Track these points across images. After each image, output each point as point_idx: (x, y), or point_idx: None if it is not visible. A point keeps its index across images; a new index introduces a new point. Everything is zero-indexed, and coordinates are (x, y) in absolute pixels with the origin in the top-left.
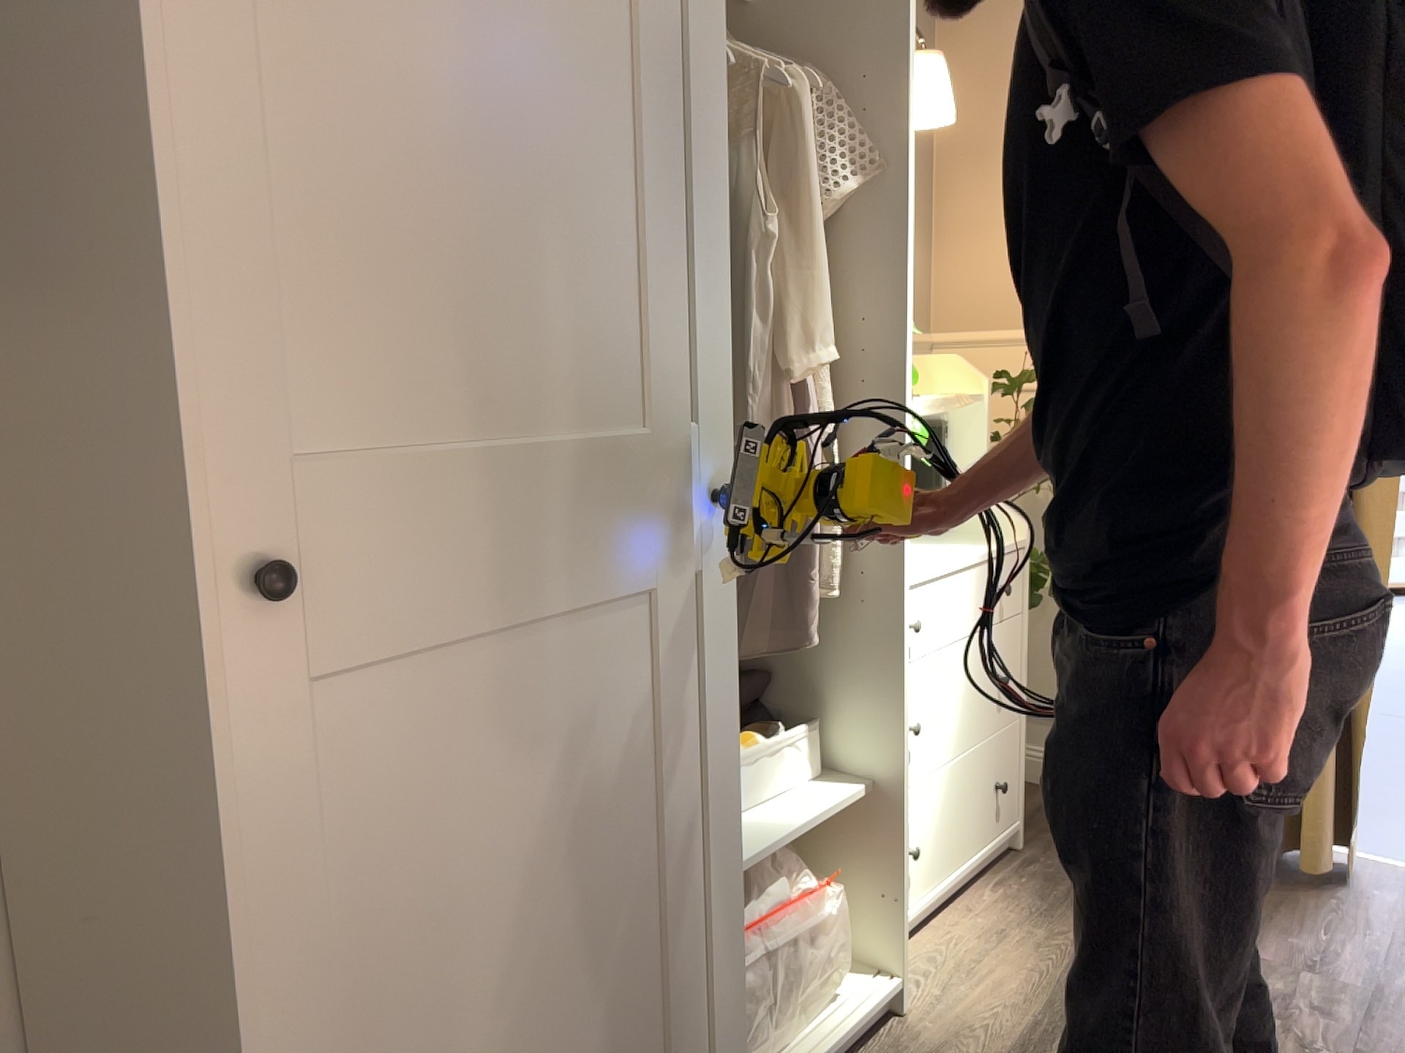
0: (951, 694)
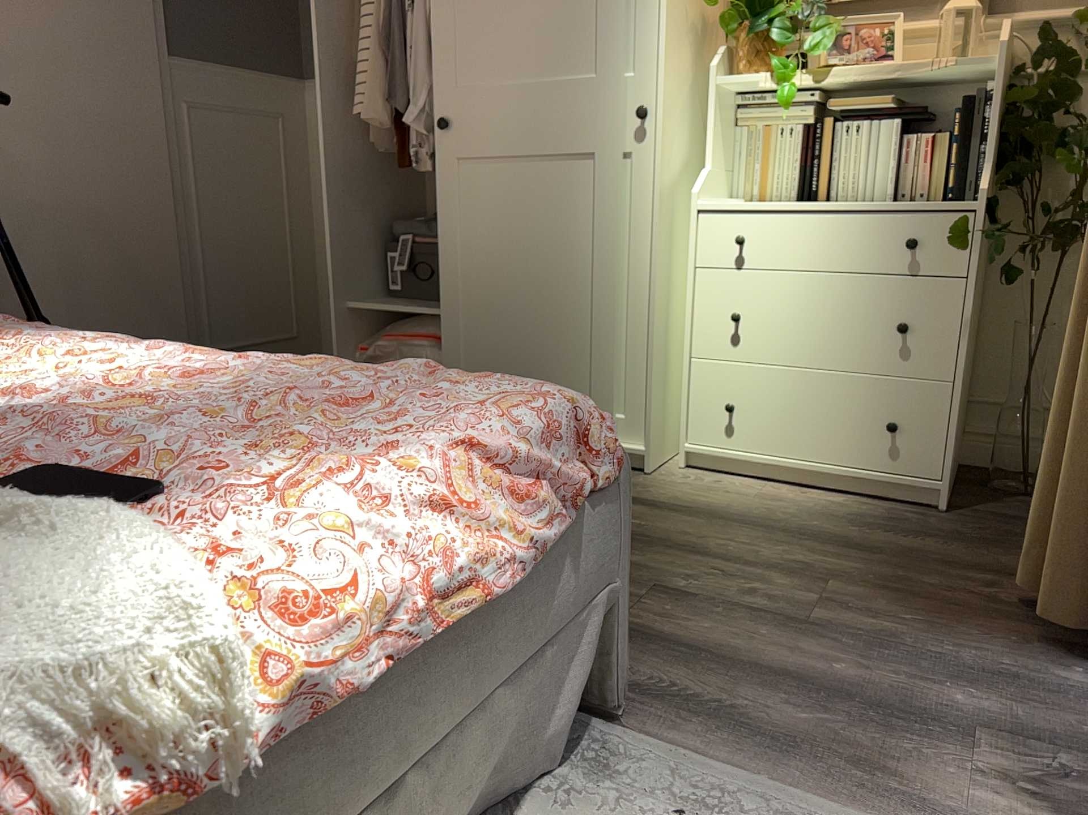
0: (804, 312)
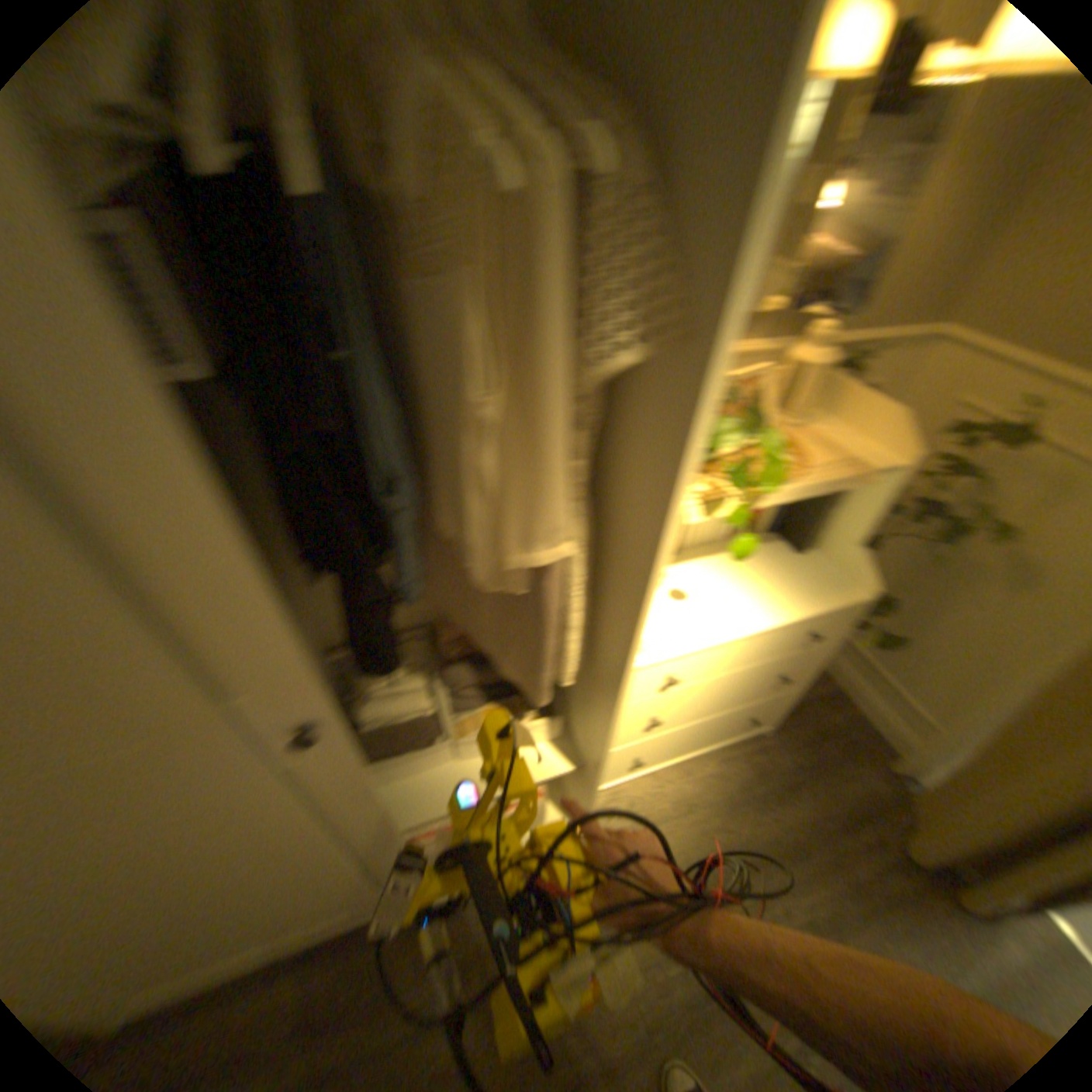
0: (712, 694)
